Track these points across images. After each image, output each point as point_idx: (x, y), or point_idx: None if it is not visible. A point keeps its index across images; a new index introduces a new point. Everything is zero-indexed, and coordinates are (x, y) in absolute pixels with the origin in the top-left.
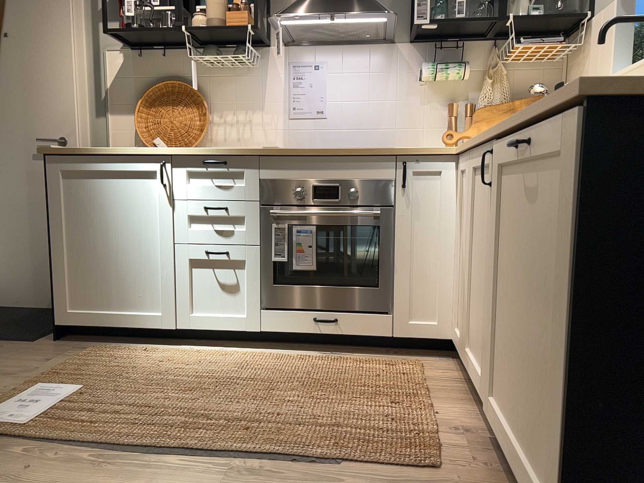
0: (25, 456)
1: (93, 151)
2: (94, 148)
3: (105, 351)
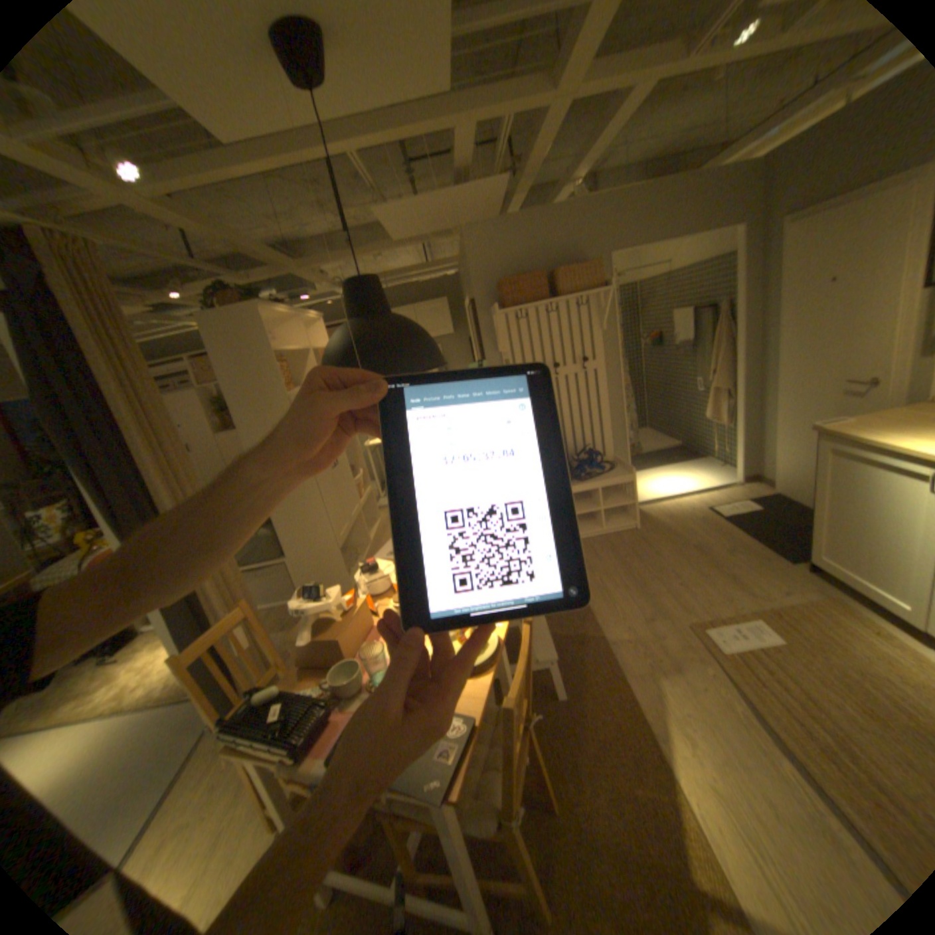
0: (715, 676)
1: (861, 440)
2: (866, 434)
3: (840, 611)
